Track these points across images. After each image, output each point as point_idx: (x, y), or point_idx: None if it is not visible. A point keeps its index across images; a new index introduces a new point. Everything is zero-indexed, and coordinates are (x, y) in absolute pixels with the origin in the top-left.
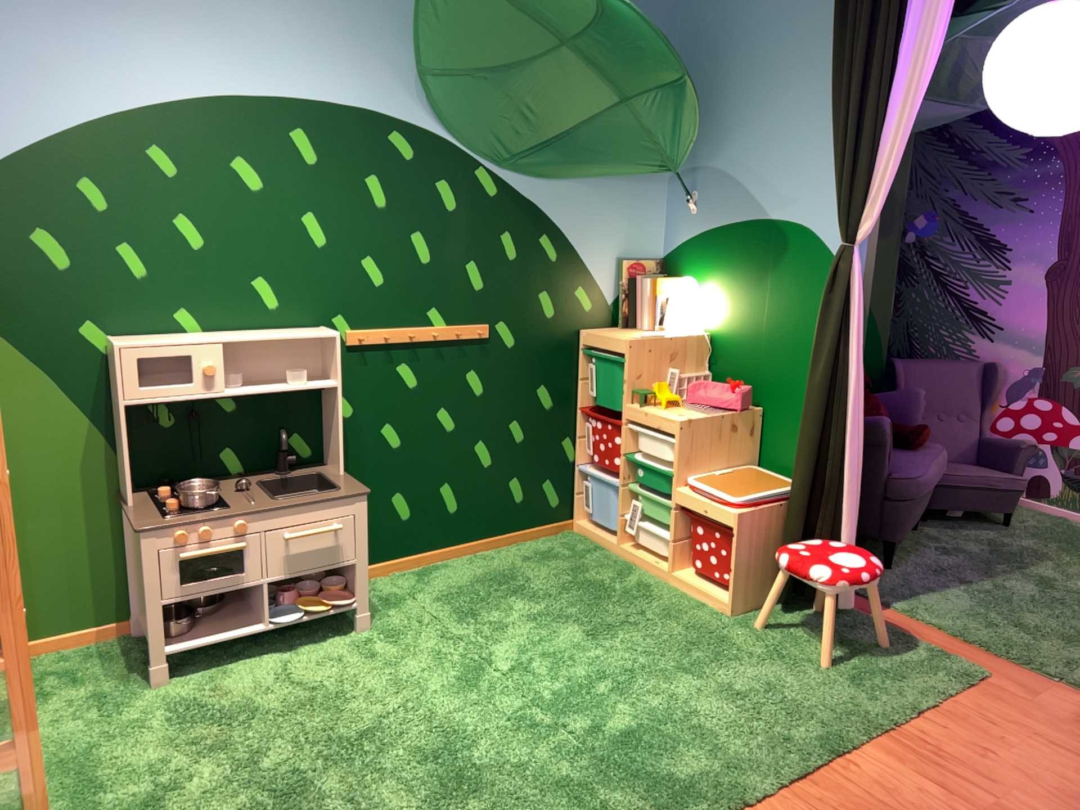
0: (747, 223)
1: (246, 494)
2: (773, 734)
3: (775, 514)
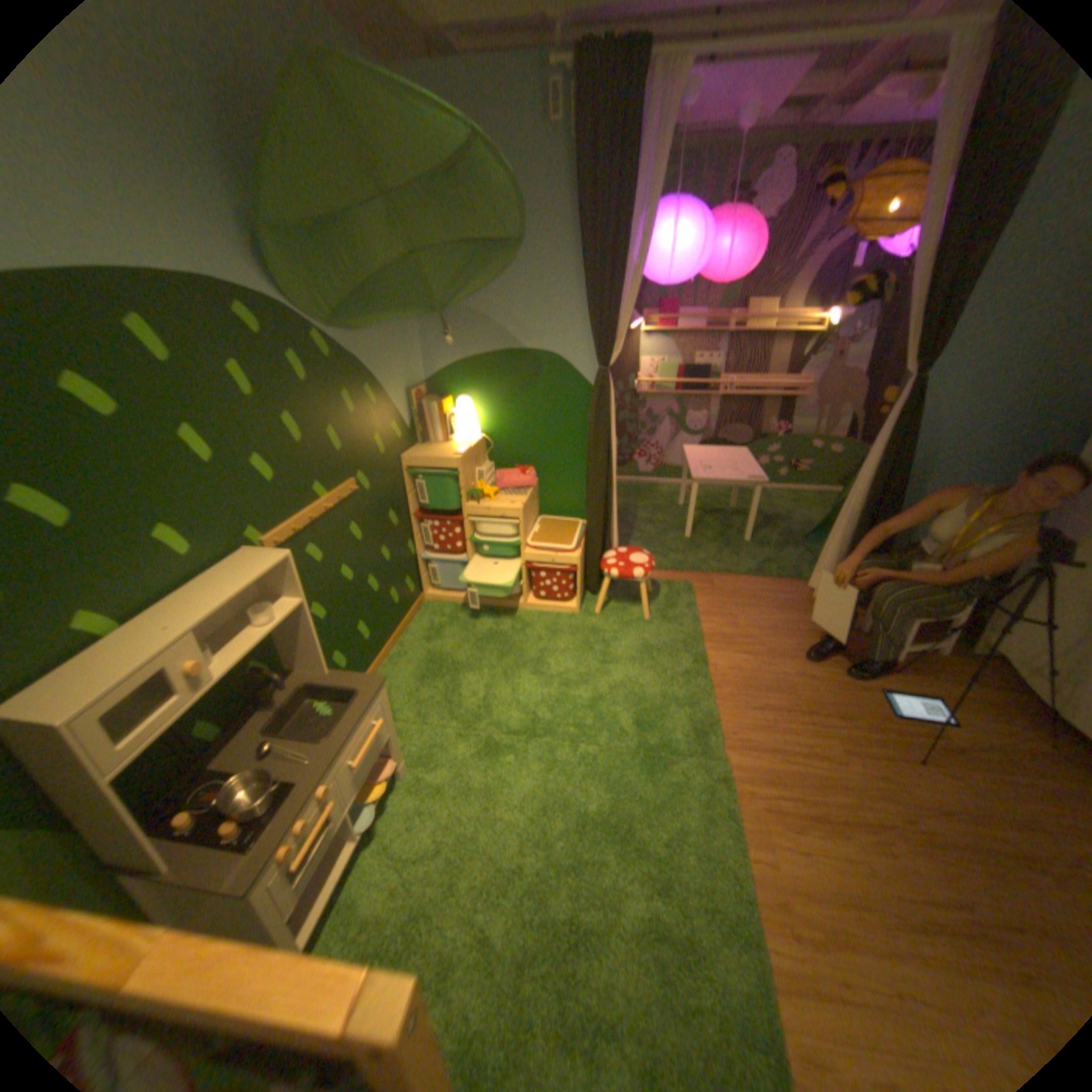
0: (504, 353)
1: (276, 755)
2: (677, 674)
3: (582, 546)
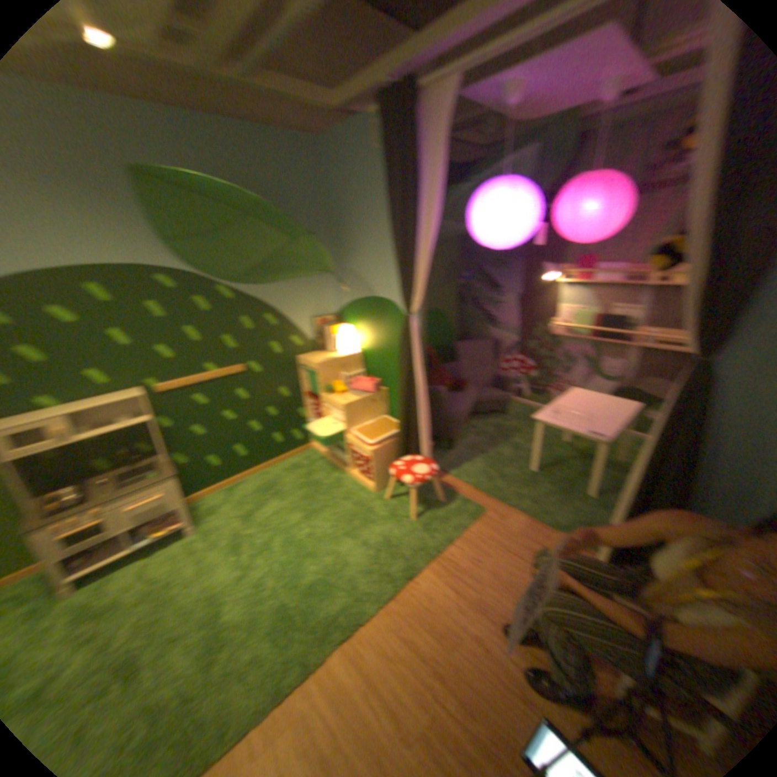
0: (367, 298)
1: (101, 489)
2: (380, 573)
3: (390, 445)
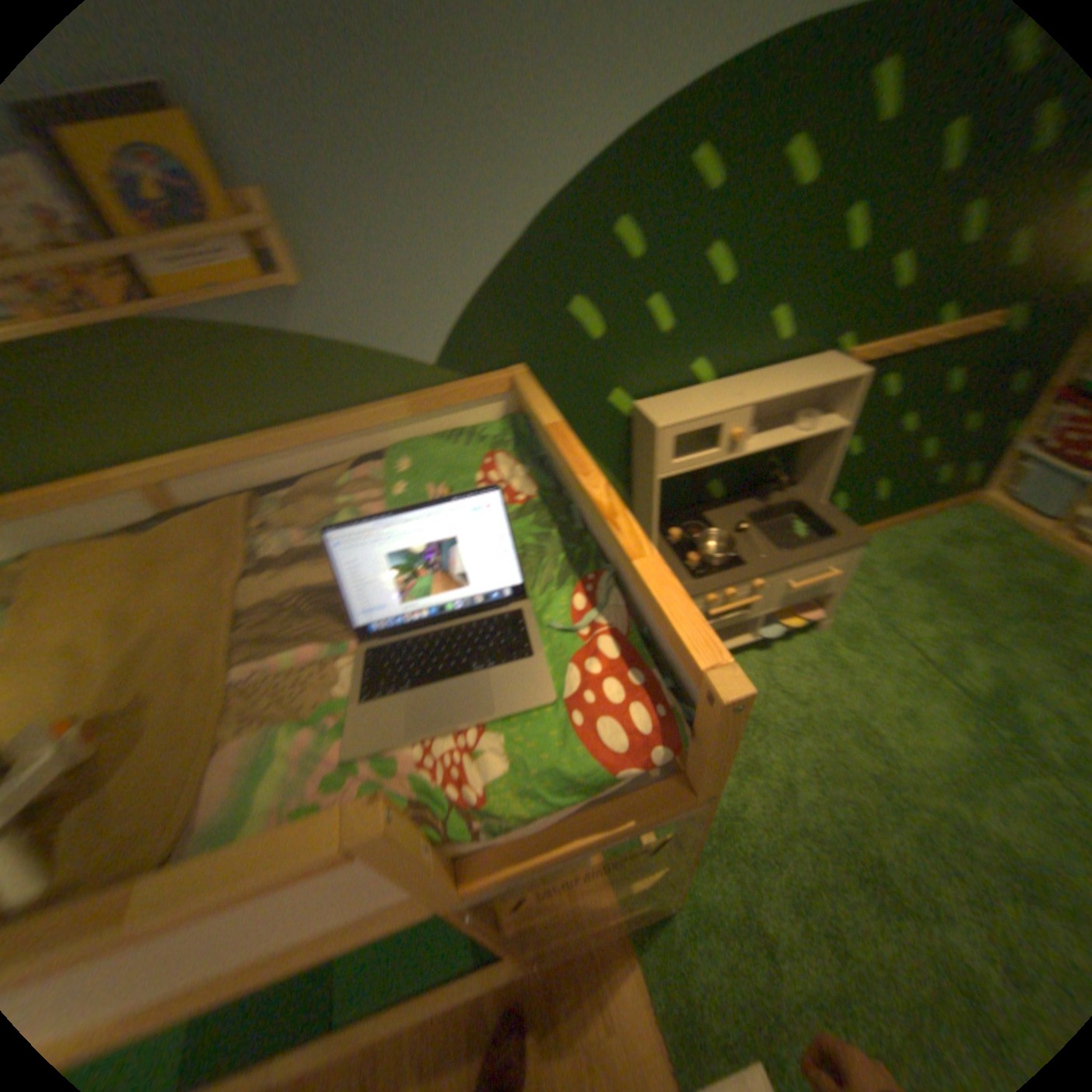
0: None
1: (746, 537)
2: None
3: None
